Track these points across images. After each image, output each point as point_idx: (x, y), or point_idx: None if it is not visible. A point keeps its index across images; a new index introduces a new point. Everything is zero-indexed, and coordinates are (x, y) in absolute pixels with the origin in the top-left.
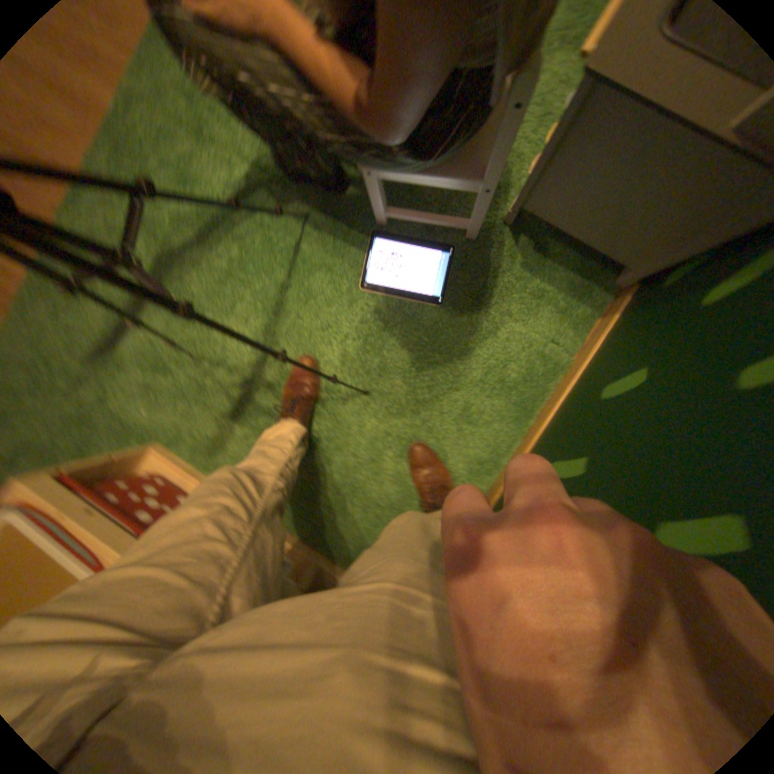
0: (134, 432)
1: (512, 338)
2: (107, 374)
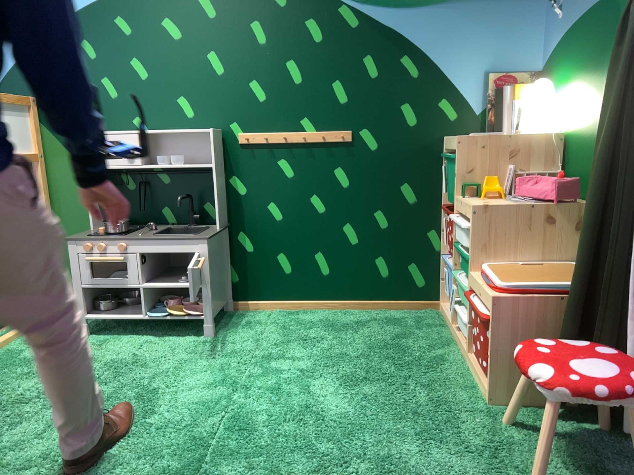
0: (499, 420)
1: (273, 322)
2: (477, 455)
